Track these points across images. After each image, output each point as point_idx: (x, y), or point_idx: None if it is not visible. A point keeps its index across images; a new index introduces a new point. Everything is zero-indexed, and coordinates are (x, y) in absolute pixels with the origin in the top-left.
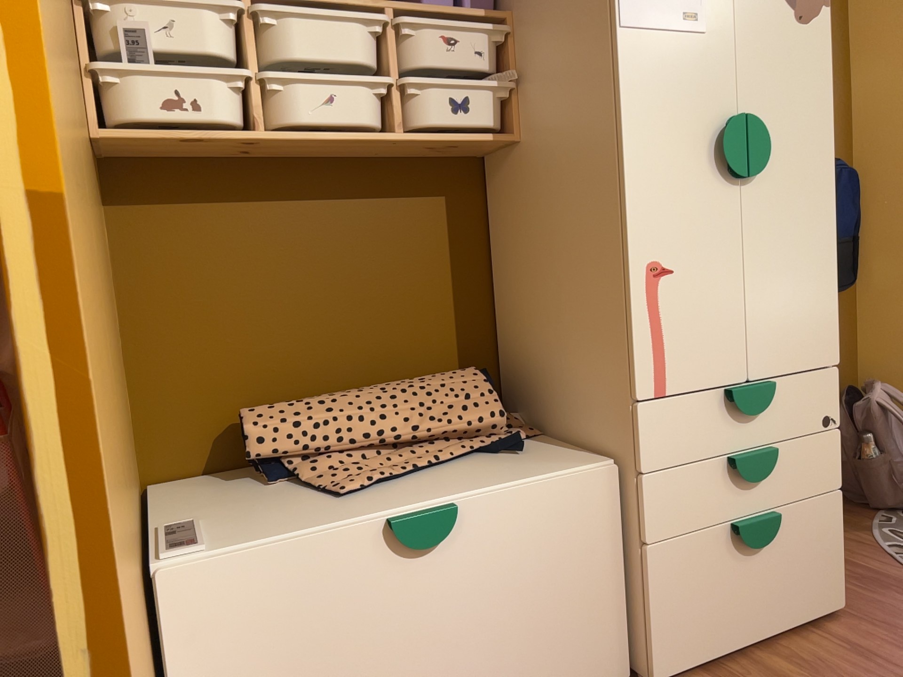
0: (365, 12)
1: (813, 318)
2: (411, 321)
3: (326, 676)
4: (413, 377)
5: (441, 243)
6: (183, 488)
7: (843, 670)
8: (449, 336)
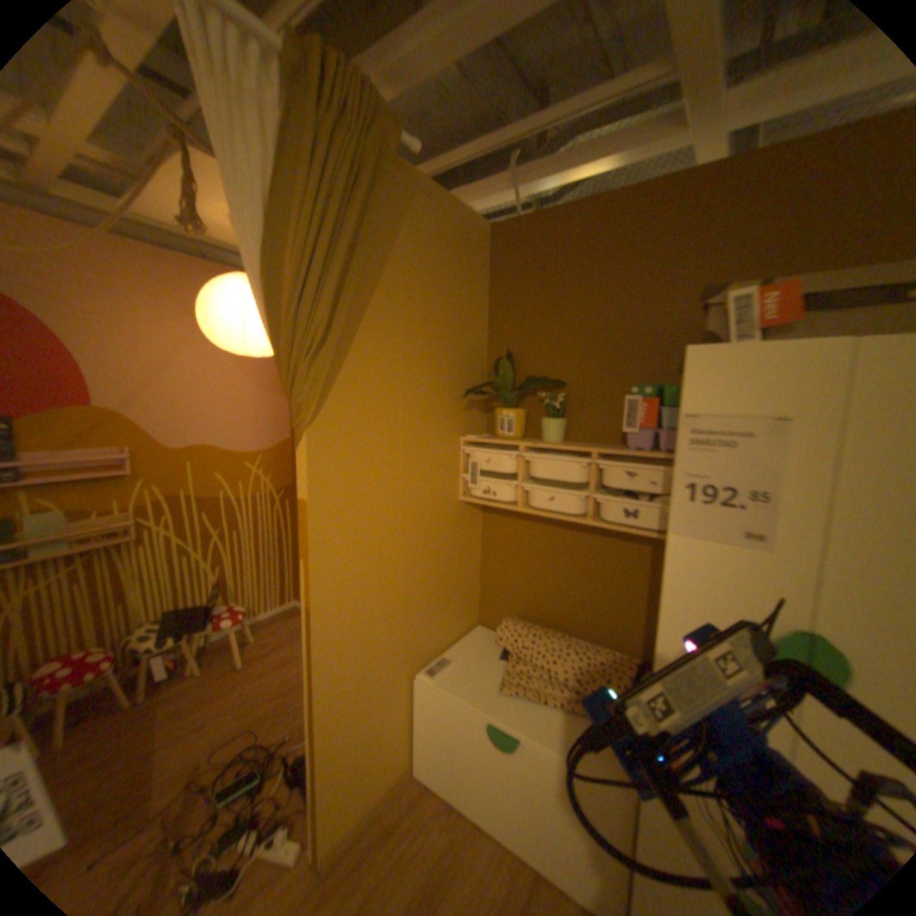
0: (578, 455)
1: None
2: (613, 612)
3: (460, 761)
4: (599, 646)
5: (643, 575)
6: (483, 637)
7: None
8: (638, 632)
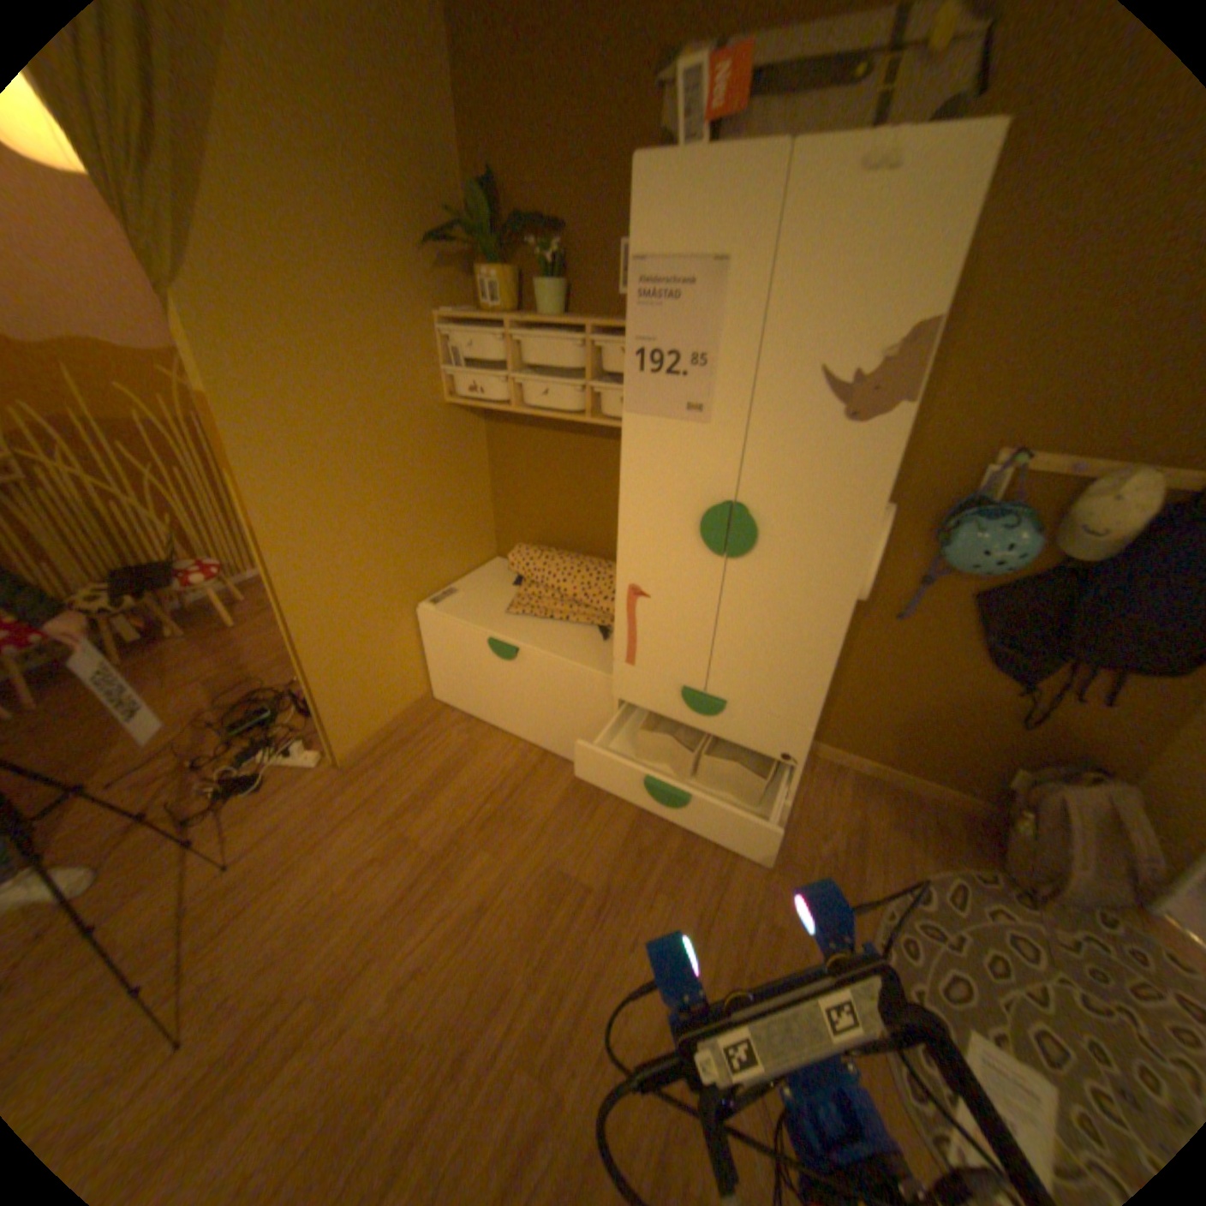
0: (568, 331)
1: (787, 684)
2: None
3: (471, 678)
4: (611, 563)
5: None
6: (498, 568)
7: (691, 875)
8: None
